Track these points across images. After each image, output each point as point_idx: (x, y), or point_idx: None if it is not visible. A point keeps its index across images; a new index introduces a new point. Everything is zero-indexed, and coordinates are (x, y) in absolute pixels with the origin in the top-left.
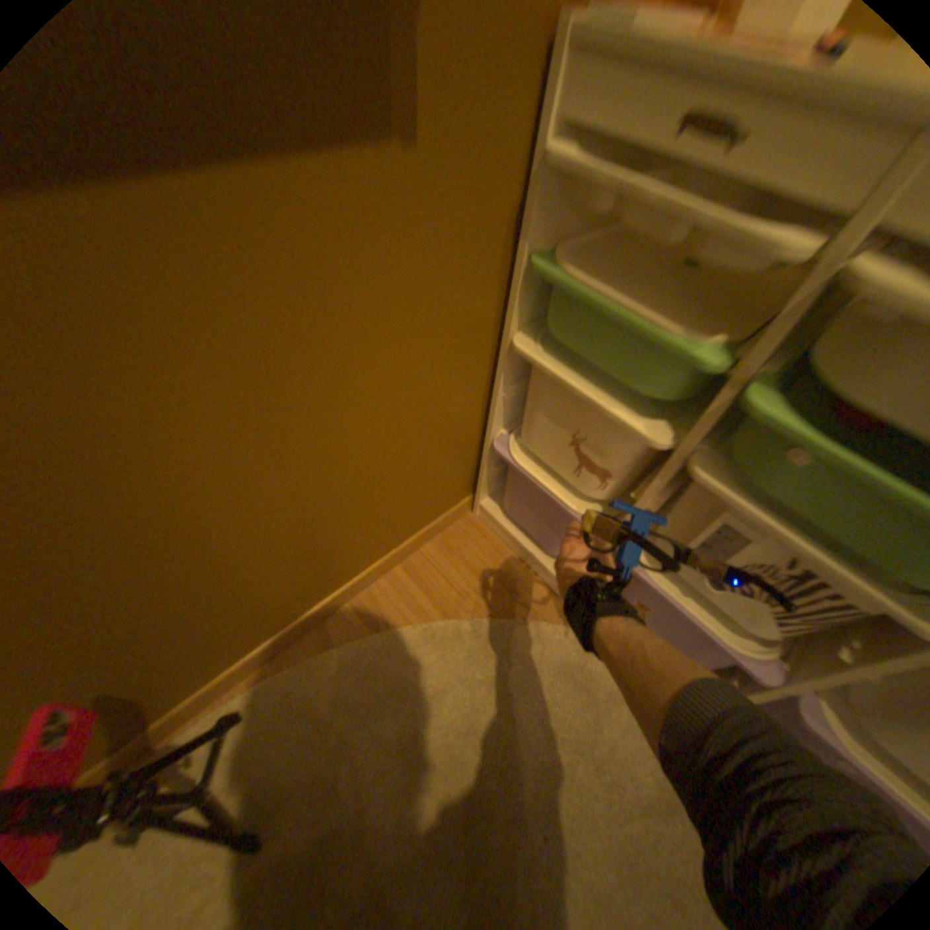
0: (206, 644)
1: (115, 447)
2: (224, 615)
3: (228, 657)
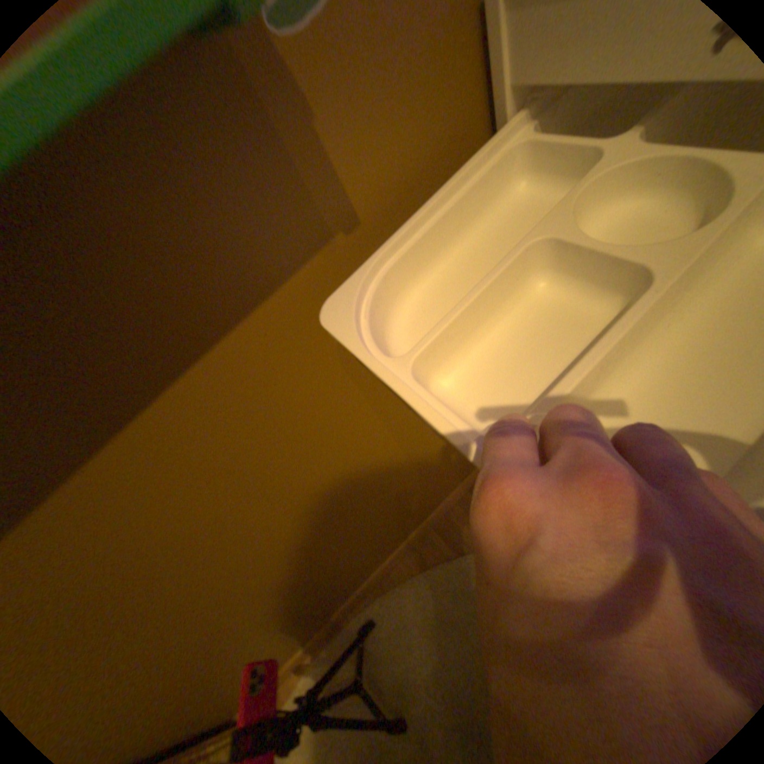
0: (333, 587)
1: (221, 535)
2: (339, 570)
3: (352, 586)
